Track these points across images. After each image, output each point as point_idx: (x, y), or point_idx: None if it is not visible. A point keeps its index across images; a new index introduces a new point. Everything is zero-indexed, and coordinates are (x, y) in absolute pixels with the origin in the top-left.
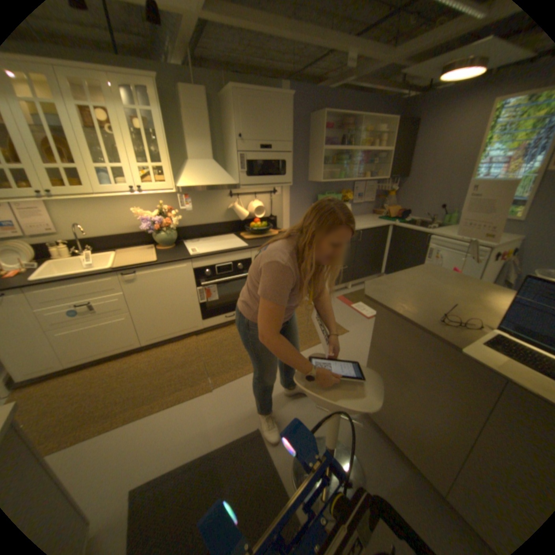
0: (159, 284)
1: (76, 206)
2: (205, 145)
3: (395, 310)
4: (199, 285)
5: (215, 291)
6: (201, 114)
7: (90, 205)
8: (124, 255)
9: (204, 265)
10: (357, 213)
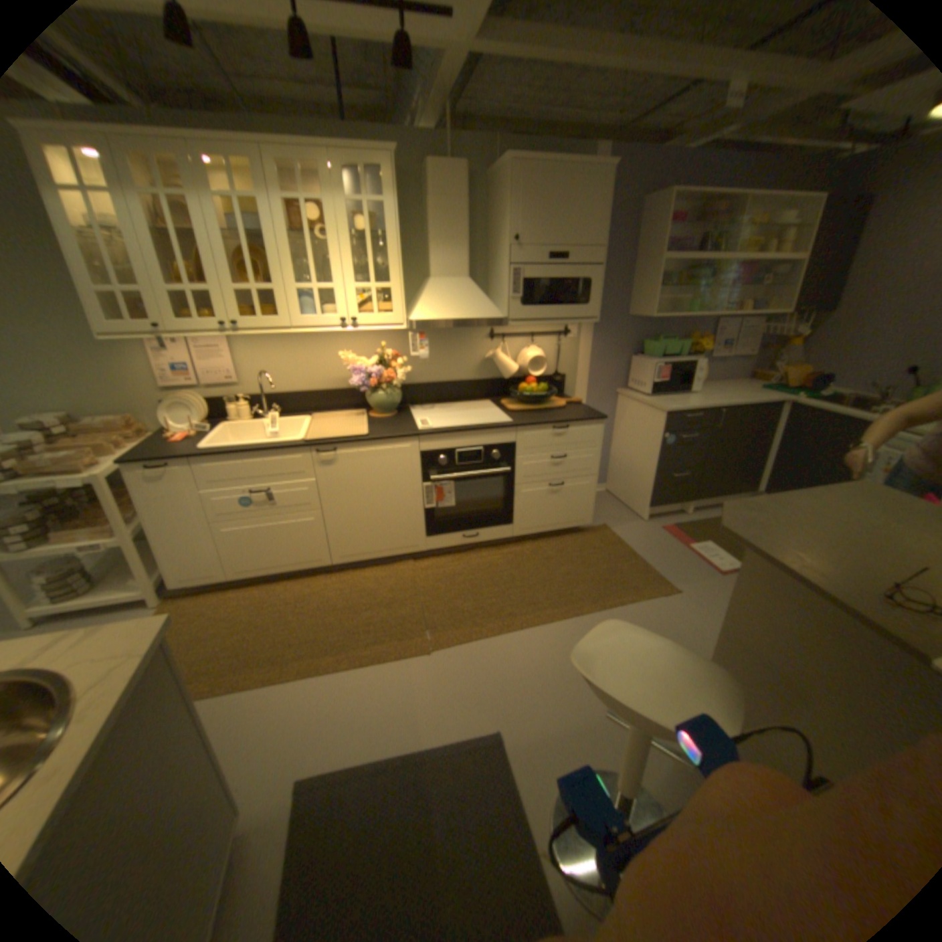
0: (370, 473)
1: (270, 349)
2: (462, 256)
3: (789, 565)
4: (431, 481)
5: (454, 493)
6: (461, 207)
7: (288, 348)
8: (326, 425)
9: (441, 449)
10: (723, 377)
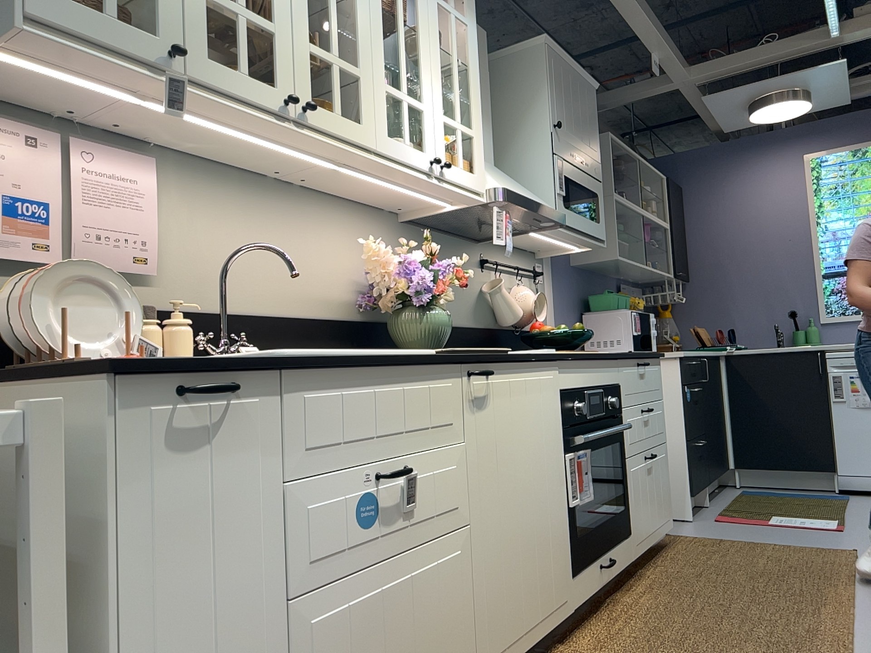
0: (518, 421)
1: (217, 206)
2: (488, 132)
3: None
4: (568, 442)
5: (588, 467)
6: (484, 74)
7: (247, 212)
8: None
9: (573, 381)
10: None
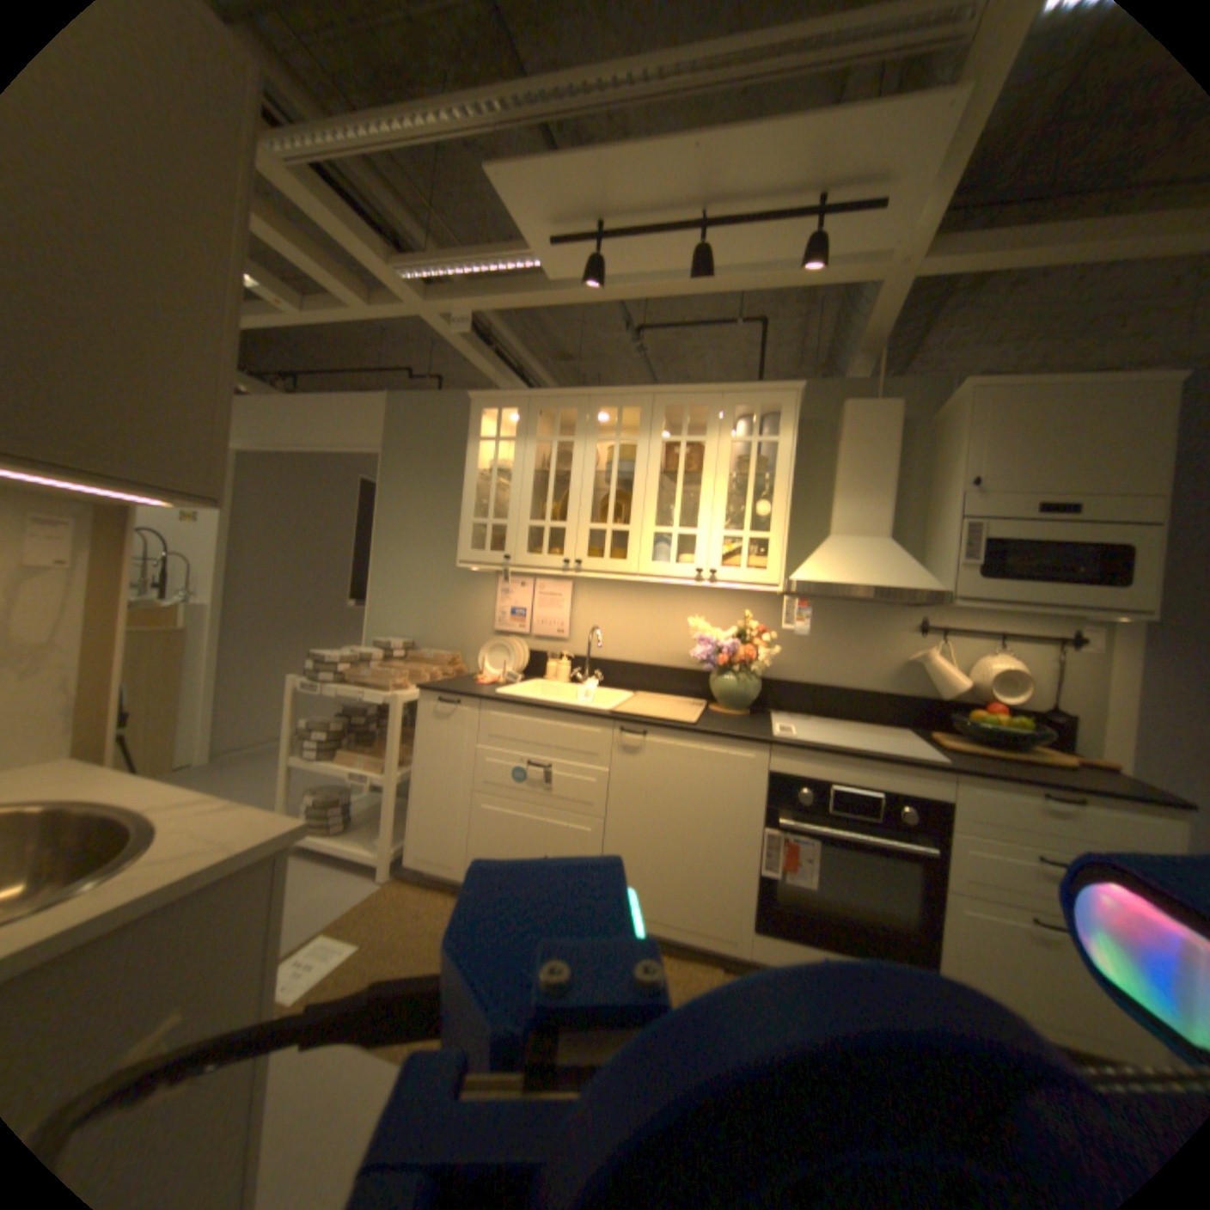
0: (679, 776)
1: (607, 601)
2: (876, 506)
3: None
4: (773, 820)
5: (811, 857)
6: (882, 447)
7: (627, 603)
8: (642, 701)
9: (799, 769)
10: None
